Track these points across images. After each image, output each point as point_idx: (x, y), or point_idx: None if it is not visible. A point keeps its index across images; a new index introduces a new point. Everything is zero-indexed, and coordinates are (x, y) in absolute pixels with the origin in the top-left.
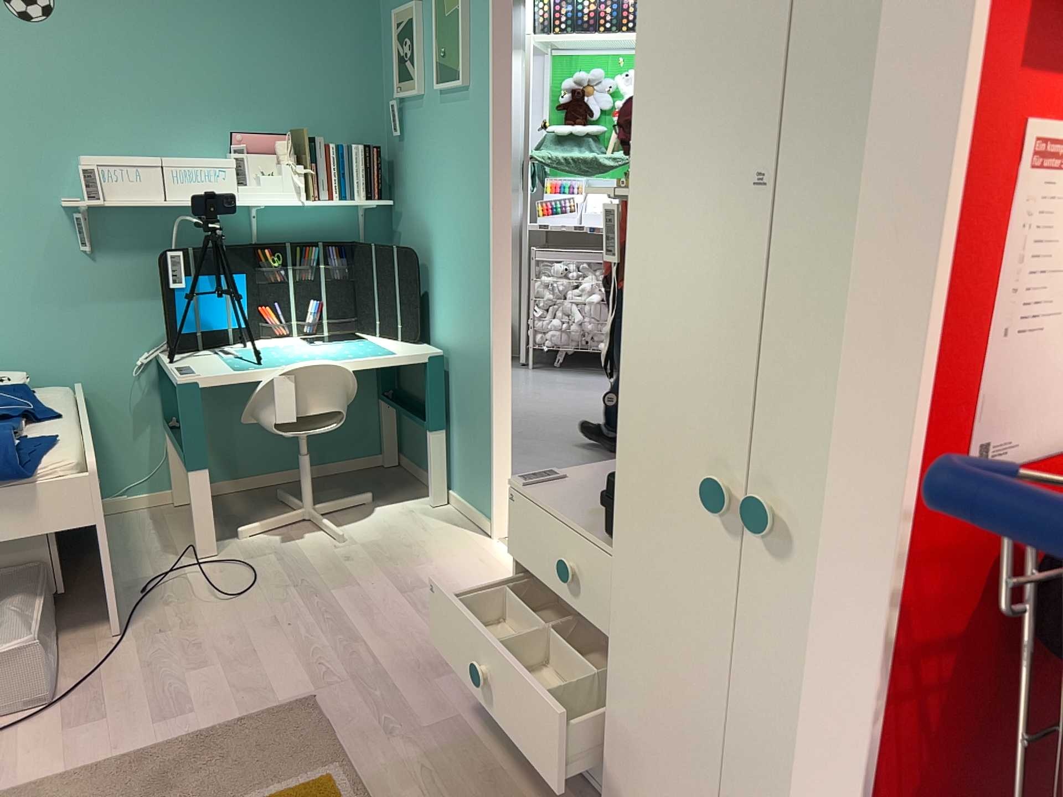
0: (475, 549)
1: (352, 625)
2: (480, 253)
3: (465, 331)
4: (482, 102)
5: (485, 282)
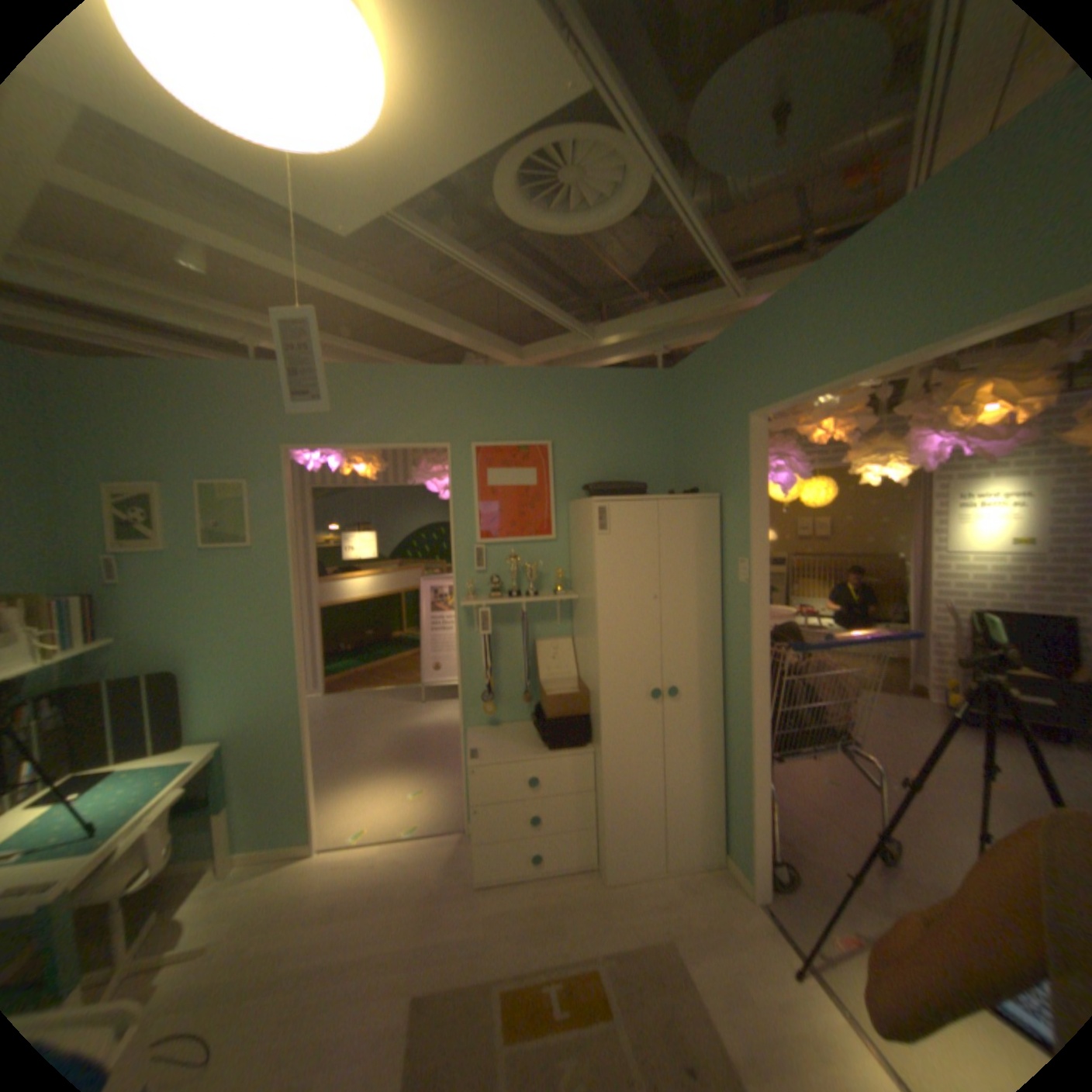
0: (314, 868)
1: (343, 961)
2: (276, 656)
3: (252, 717)
4: (274, 556)
5: (283, 675)
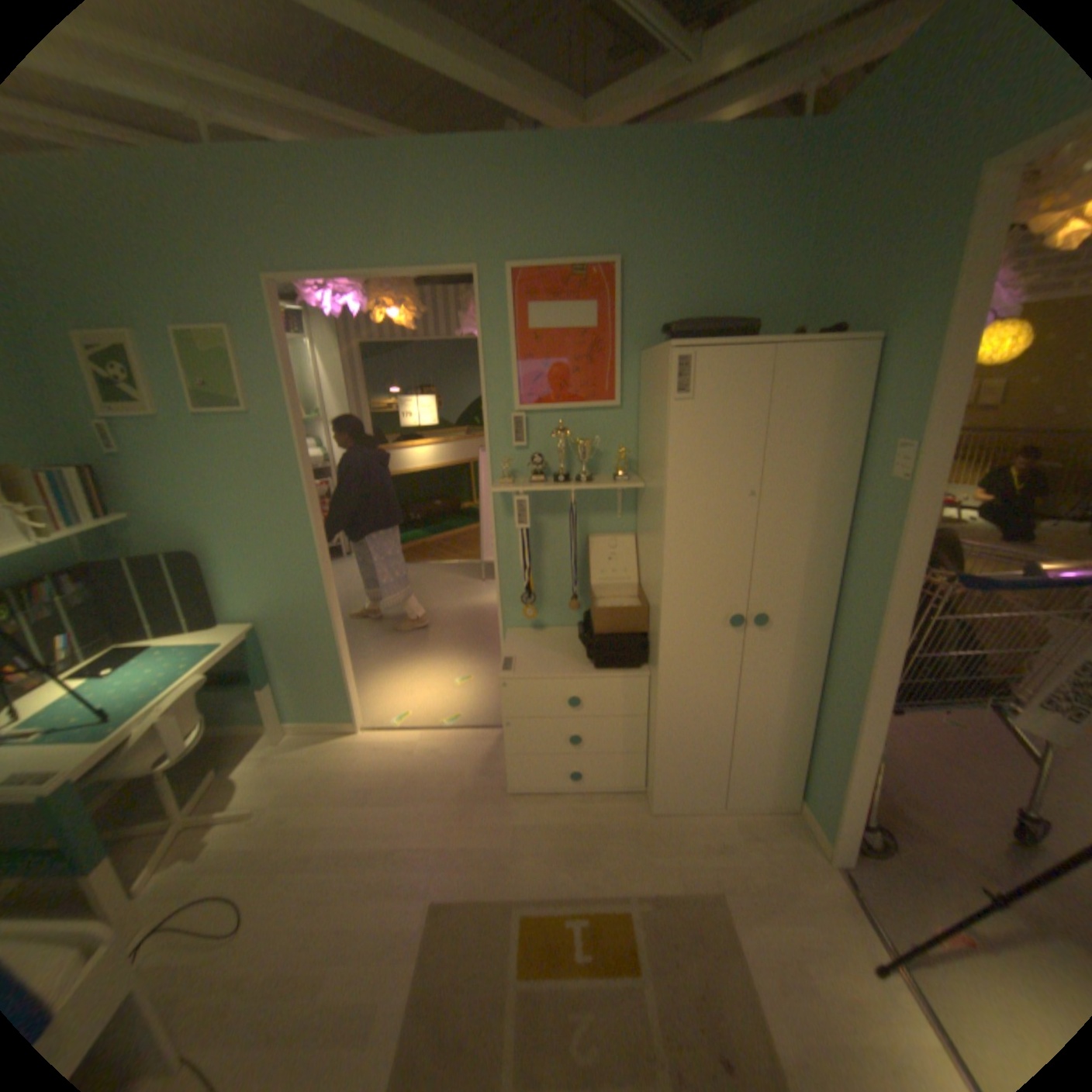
0: (357, 747)
1: (371, 851)
2: (295, 540)
3: (281, 602)
4: (275, 424)
5: (306, 561)
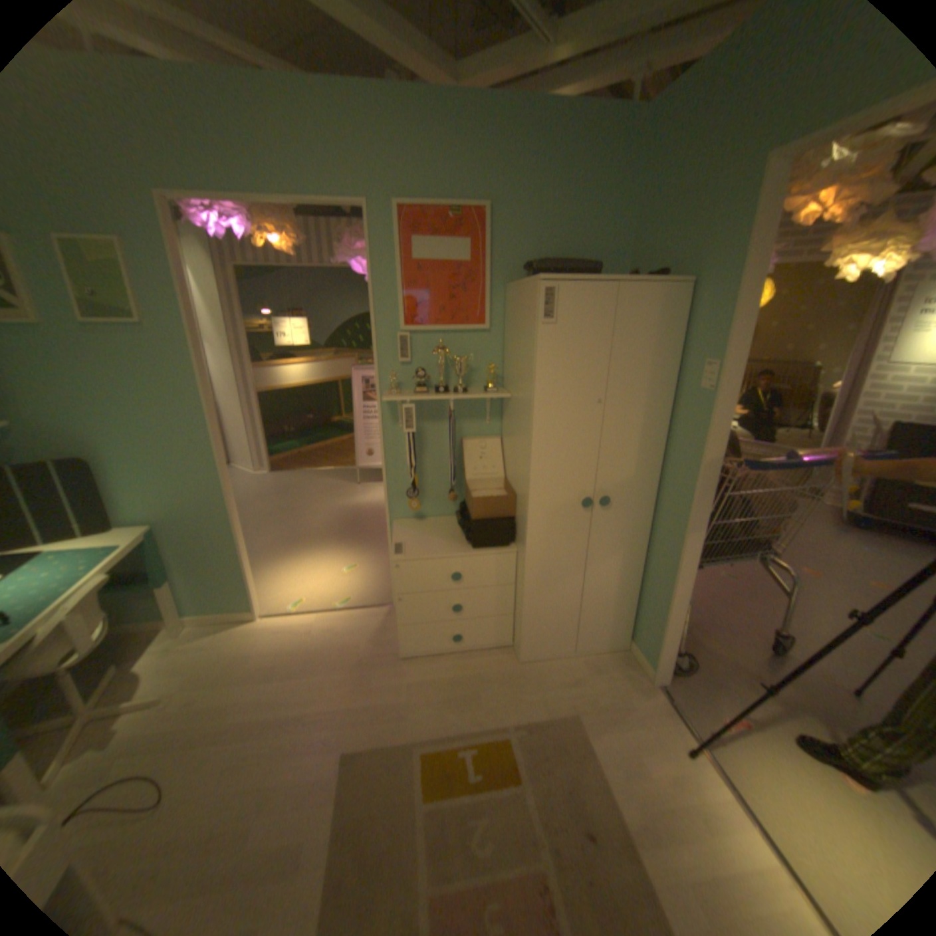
0: (258, 633)
1: (281, 719)
2: (192, 446)
3: (178, 504)
4: (170, 337)
5: (203, 465)
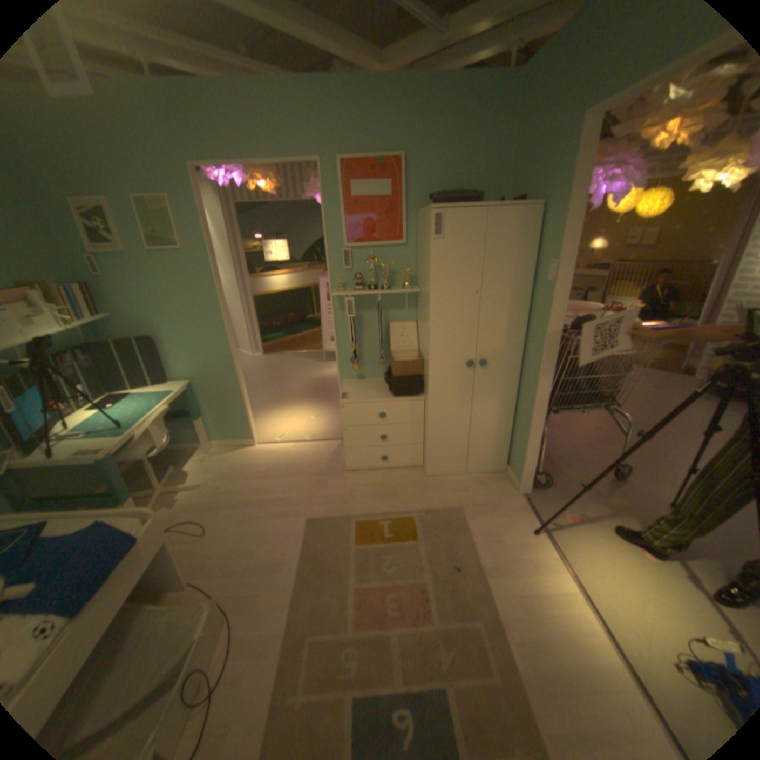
0: (256, 452)
1: (271, 498)
2: (214, 328)
3: (206, 366)
4: (199, 256)
5: (220, 341)
